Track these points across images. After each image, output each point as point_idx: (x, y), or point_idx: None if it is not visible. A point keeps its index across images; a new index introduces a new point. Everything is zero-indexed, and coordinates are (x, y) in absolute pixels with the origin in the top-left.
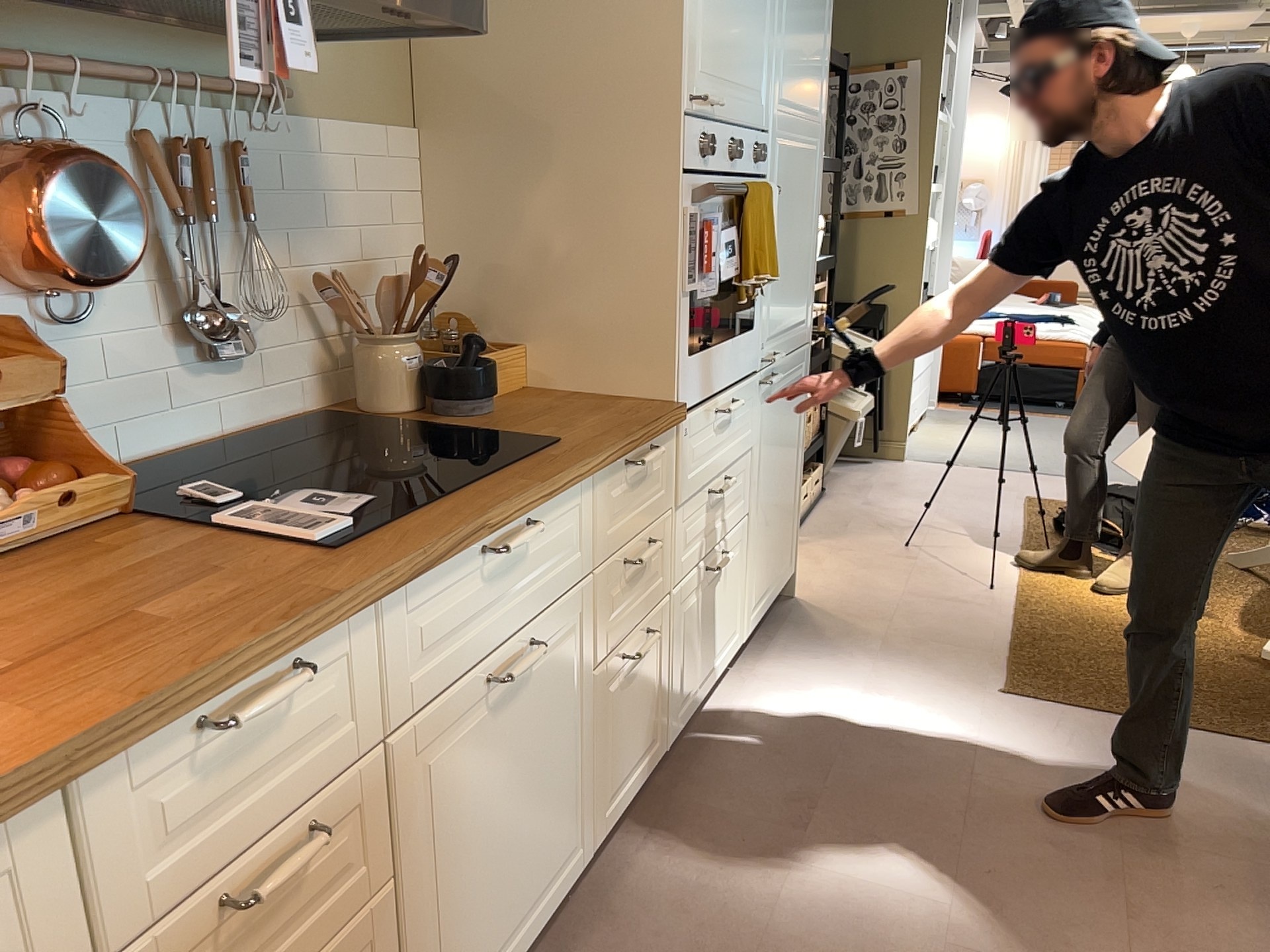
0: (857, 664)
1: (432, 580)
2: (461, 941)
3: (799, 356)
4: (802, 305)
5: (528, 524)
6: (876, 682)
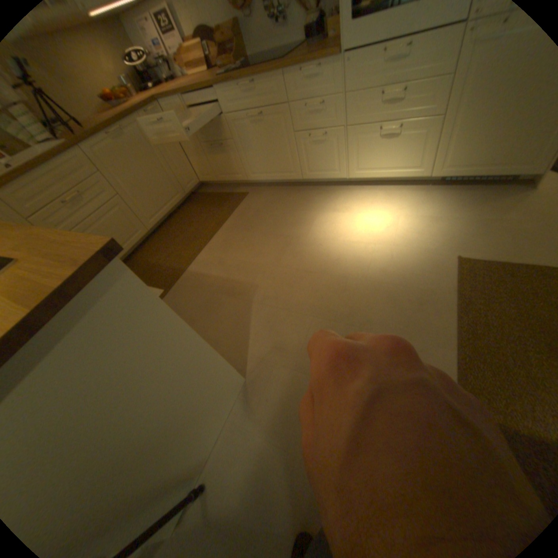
0: (459, 213)
1: (226, 85)
2: (254, 162)
3: None
4: None
5: (250, 79)
6: (443, 219)
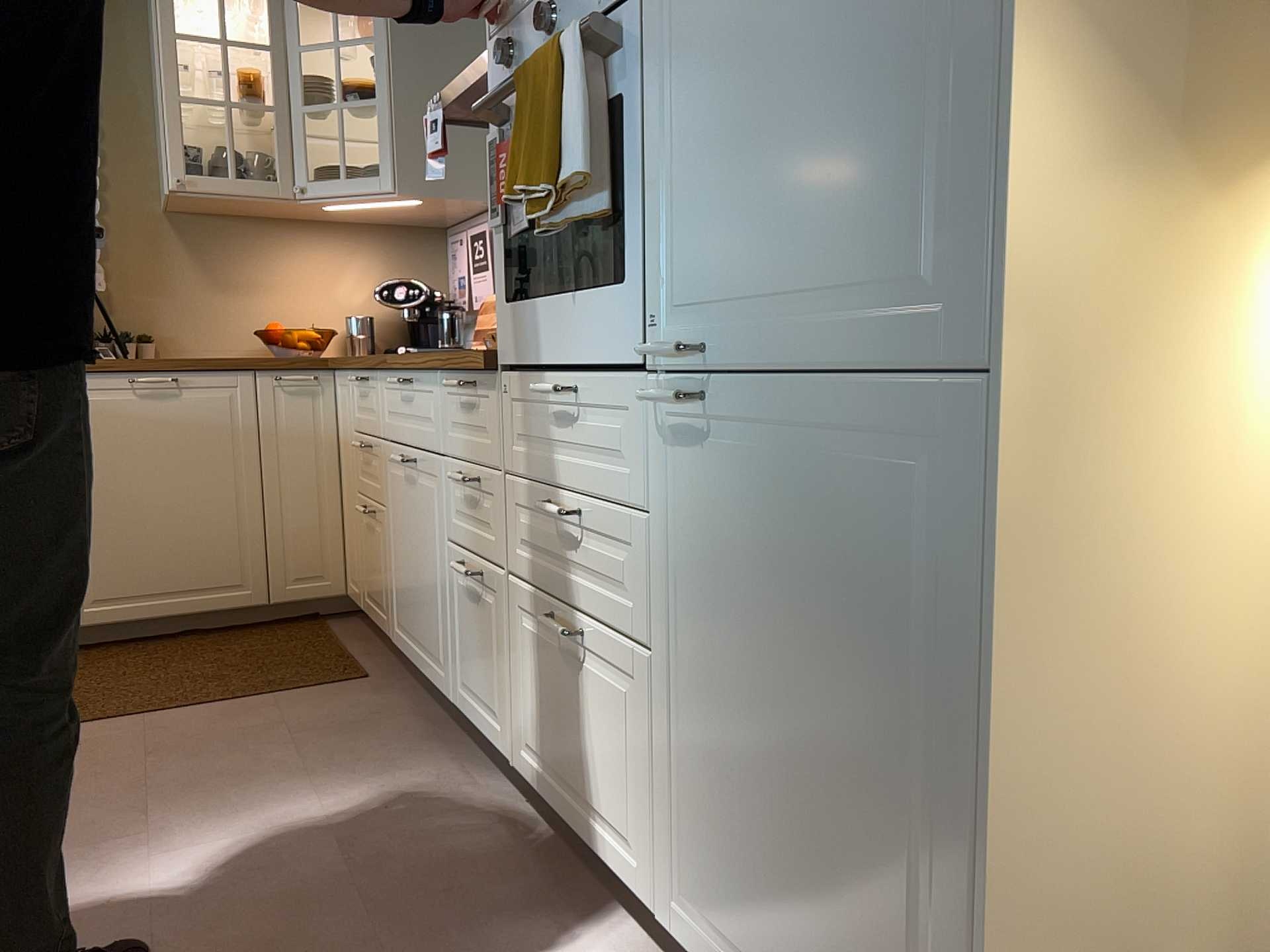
0: None
1: (389, 379)
2: (401, 593)
3: (889, 406)
4: (892, 231)
5: (407, 379)
6: None
